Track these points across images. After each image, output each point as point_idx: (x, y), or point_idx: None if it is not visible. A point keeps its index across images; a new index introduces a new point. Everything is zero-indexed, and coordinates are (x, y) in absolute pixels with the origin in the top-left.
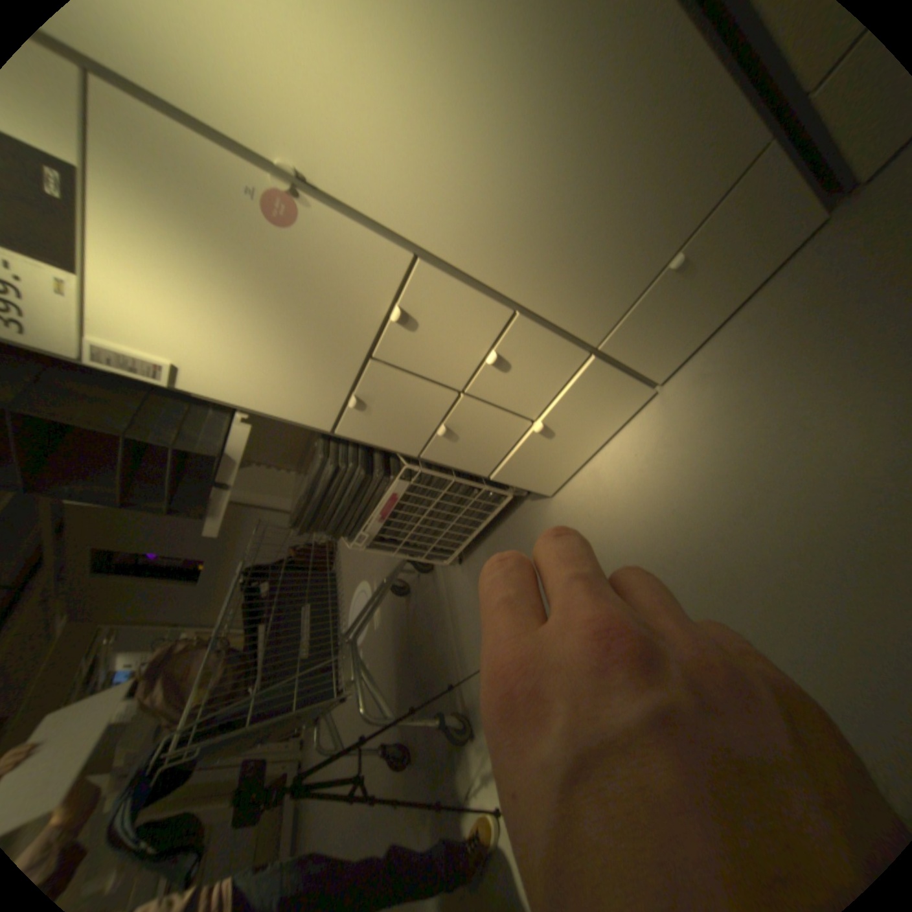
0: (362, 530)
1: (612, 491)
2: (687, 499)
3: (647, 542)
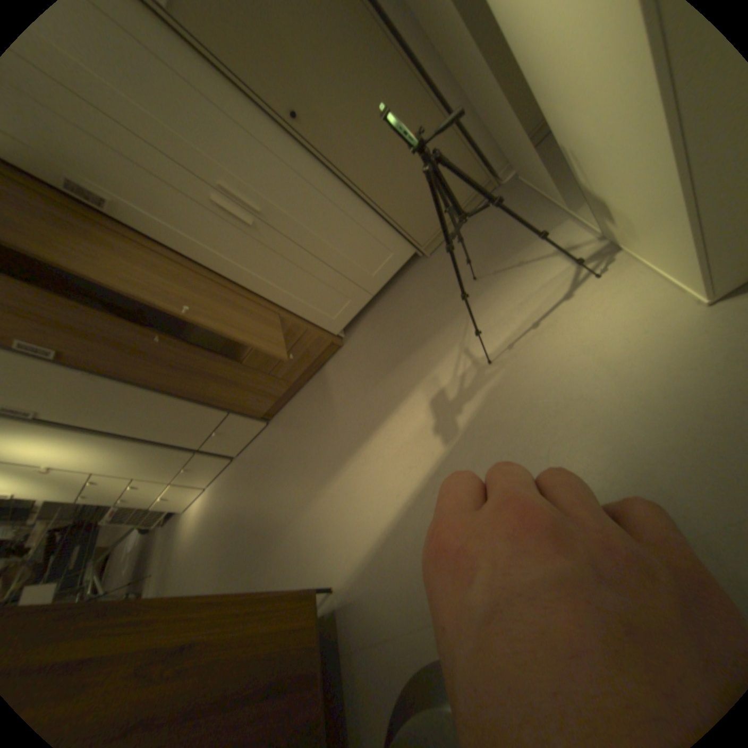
0: (104, 517)
1: (190, 518)
2: (194, 531)
3: (187, 541)
